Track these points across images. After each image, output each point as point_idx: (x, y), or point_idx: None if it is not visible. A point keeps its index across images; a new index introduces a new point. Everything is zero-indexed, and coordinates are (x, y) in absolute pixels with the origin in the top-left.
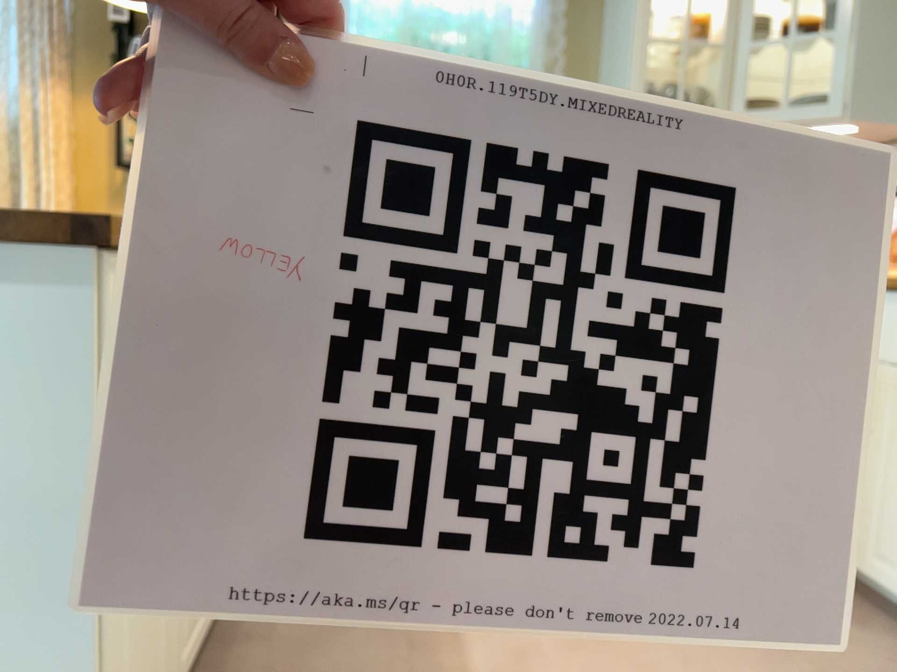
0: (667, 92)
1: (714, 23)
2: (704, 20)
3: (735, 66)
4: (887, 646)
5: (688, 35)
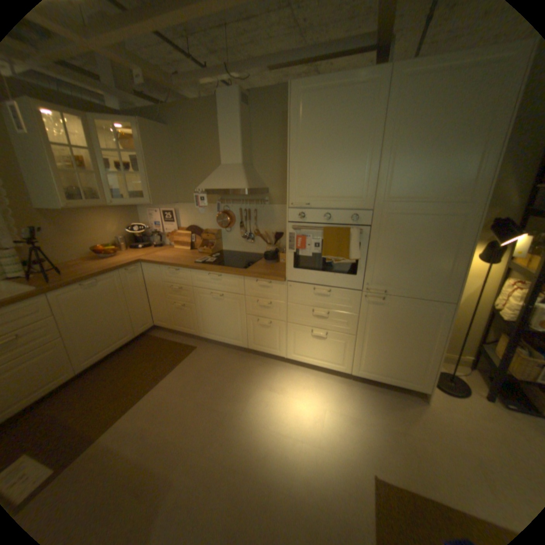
0: (72, 192)
1: (80, 158)
2: (76, 157)
3: (100, 181)
4: (212, 351)
5: (70, 163)
